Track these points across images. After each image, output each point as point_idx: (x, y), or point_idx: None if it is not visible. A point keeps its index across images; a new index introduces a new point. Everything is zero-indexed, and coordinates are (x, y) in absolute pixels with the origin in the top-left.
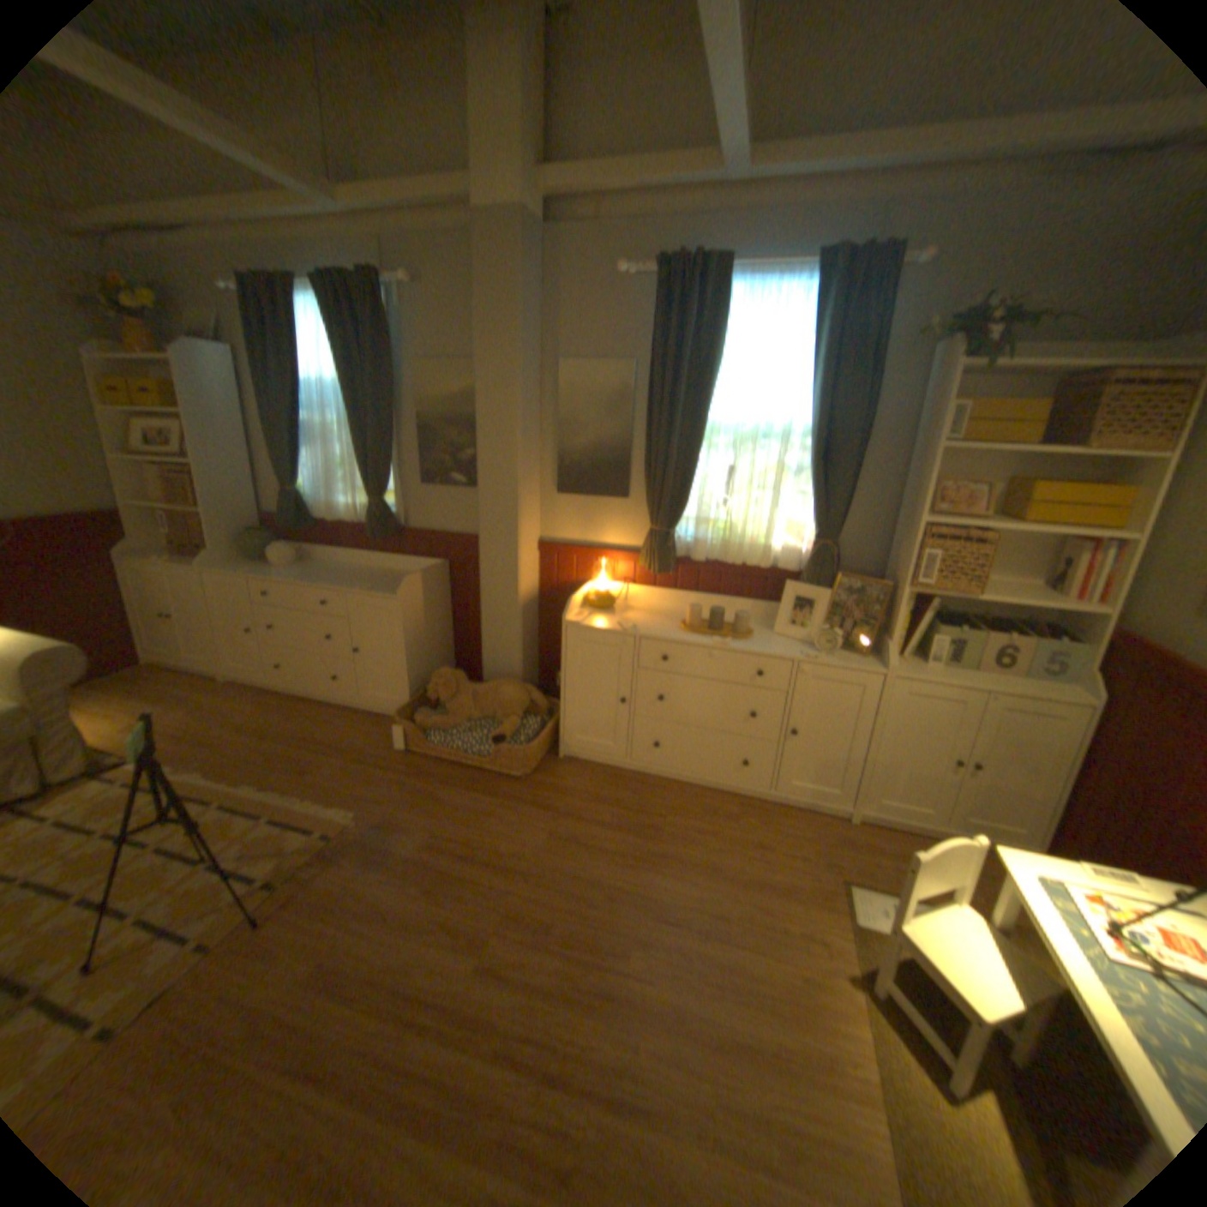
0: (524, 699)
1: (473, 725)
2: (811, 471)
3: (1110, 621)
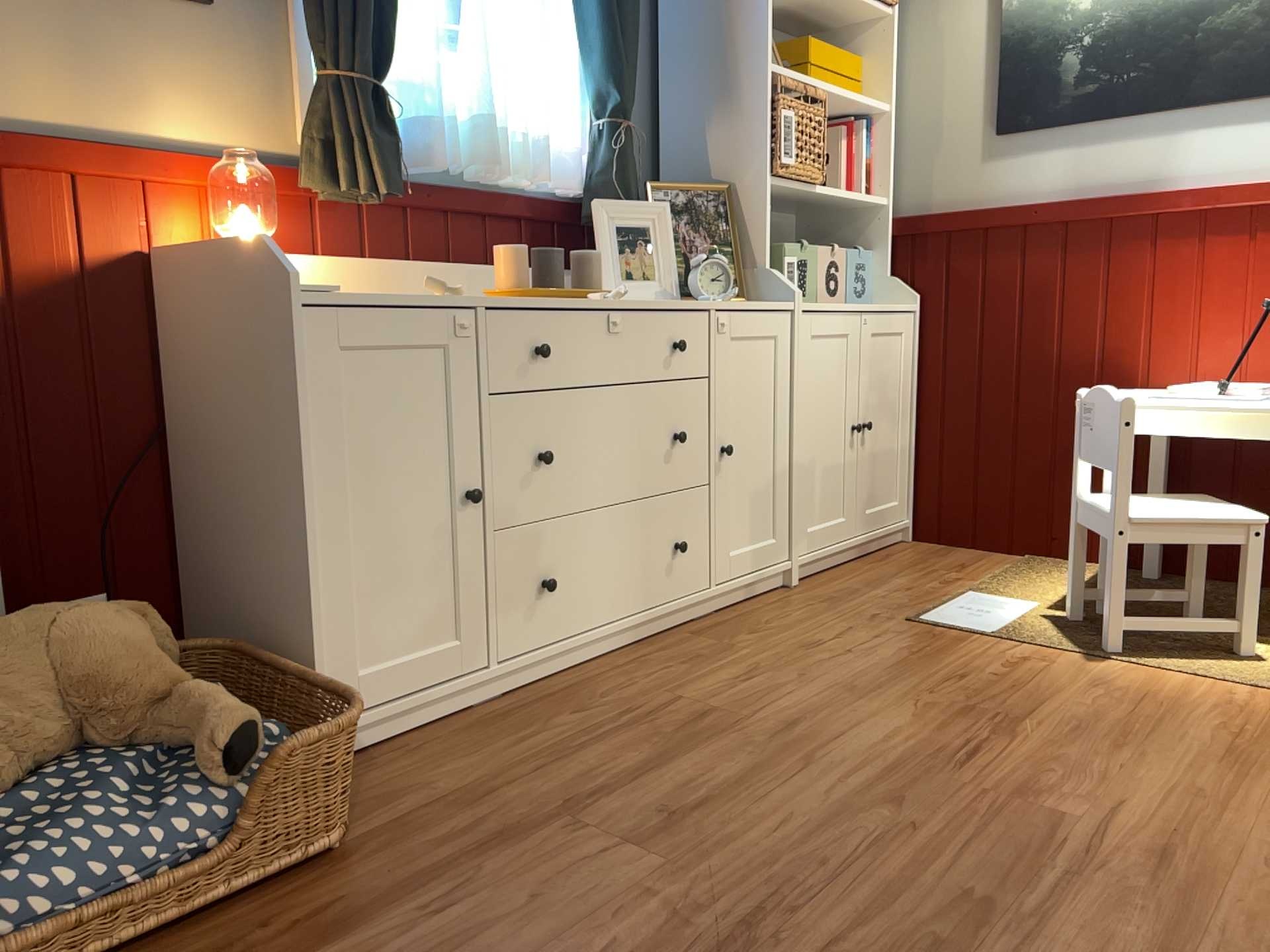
0: (150, 637)
1: (4, 814)
2: None
3: (888, 211)
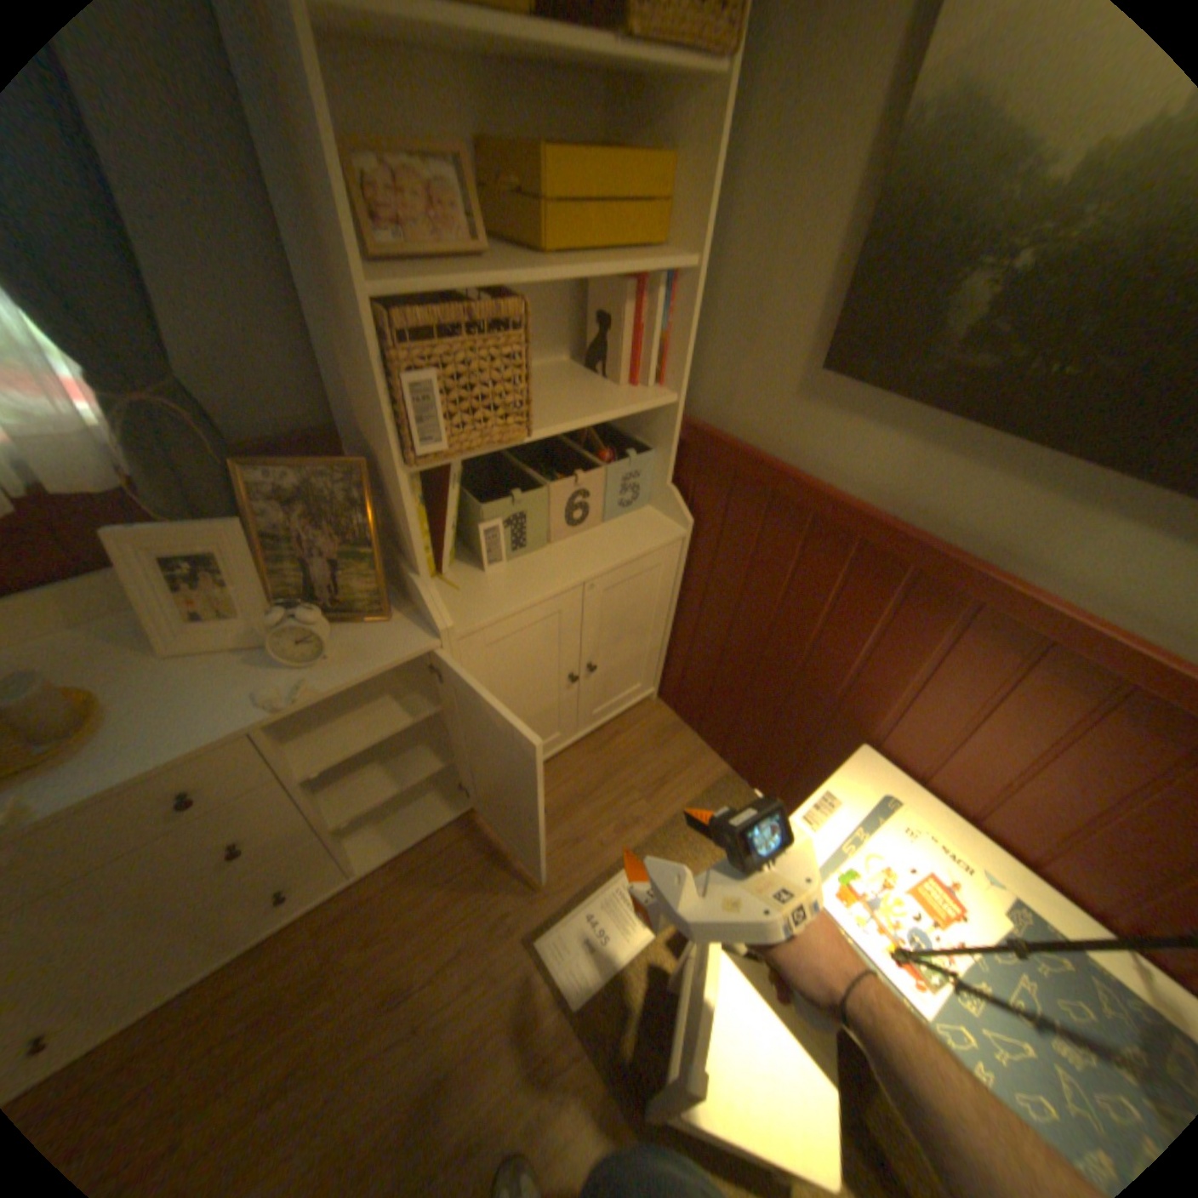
0: None
1: None
2: None
3: (677, 413)
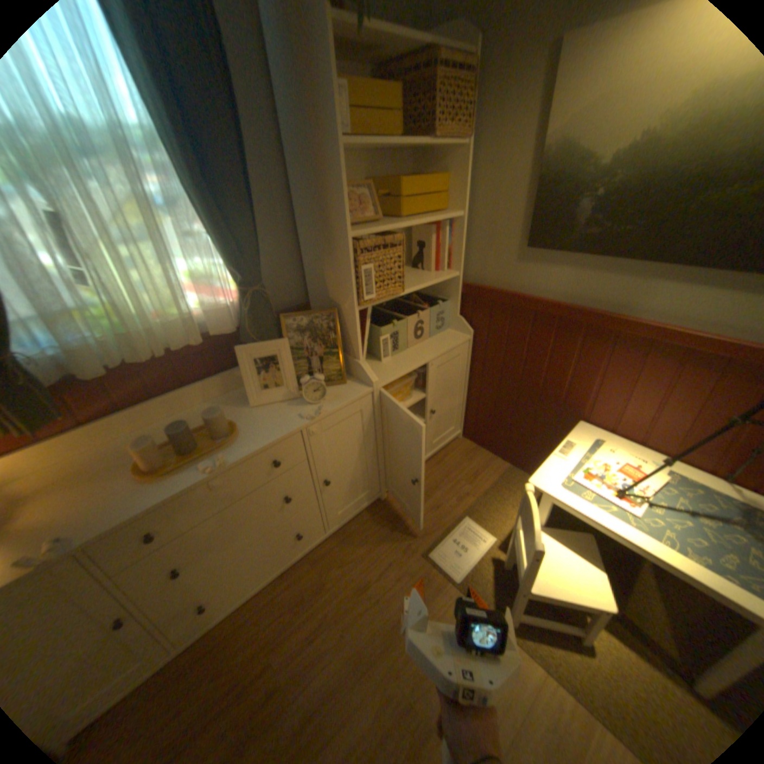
0: None
1: None
2: (195, 200)
3: (459, 280)
